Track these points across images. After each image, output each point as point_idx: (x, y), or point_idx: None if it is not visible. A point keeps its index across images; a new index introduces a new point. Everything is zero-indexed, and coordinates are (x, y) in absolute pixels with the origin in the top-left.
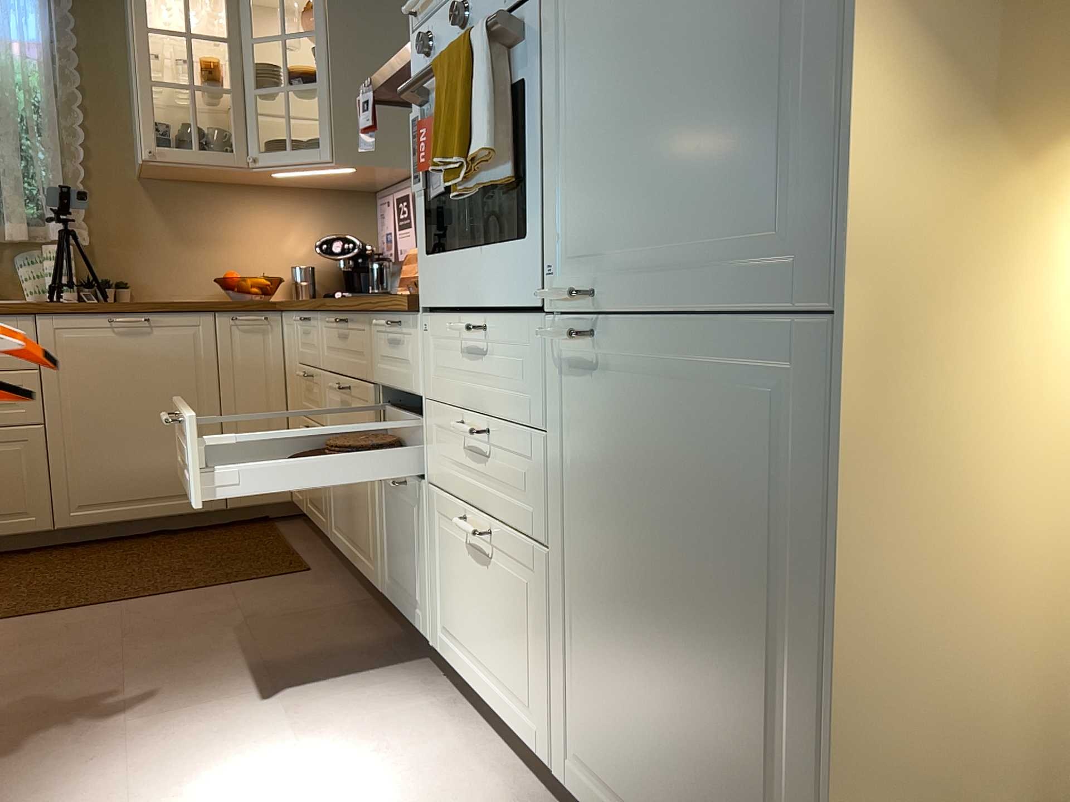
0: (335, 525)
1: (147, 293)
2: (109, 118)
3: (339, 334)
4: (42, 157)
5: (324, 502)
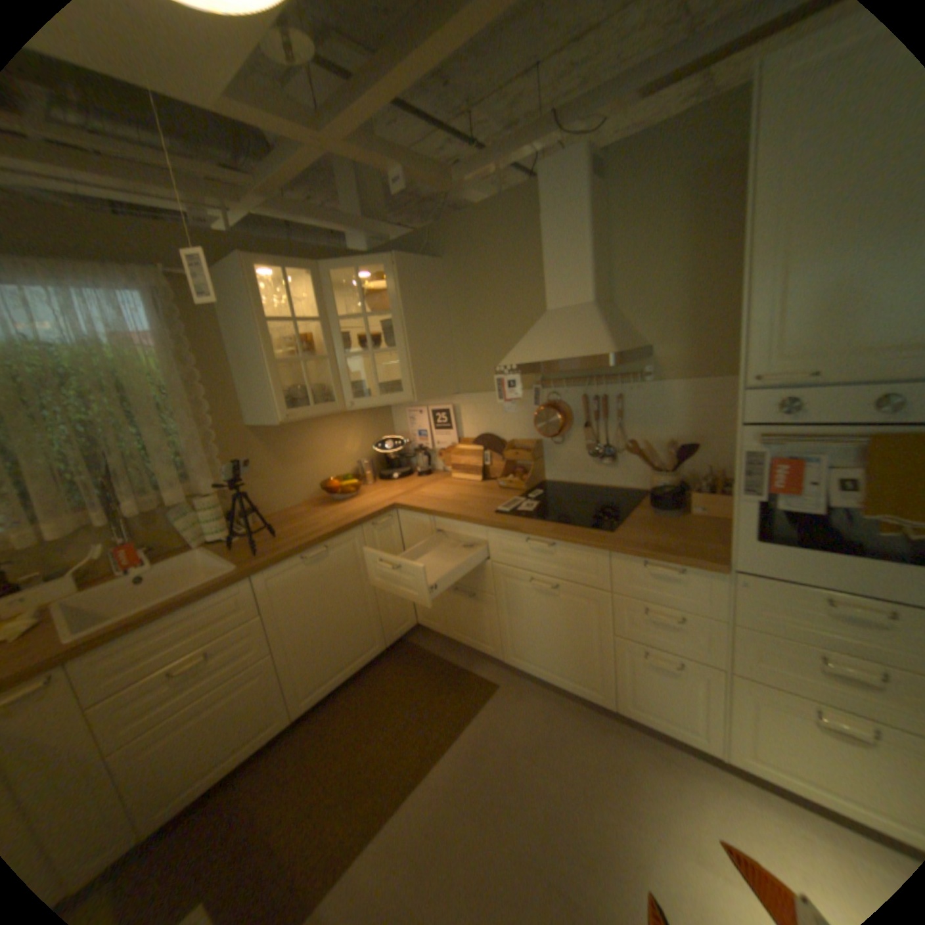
0: (515, 656)
1: (267, 509)
2: (214, 386)
3: (530, 548)
4: (172, 429)
5: (491, 638)
